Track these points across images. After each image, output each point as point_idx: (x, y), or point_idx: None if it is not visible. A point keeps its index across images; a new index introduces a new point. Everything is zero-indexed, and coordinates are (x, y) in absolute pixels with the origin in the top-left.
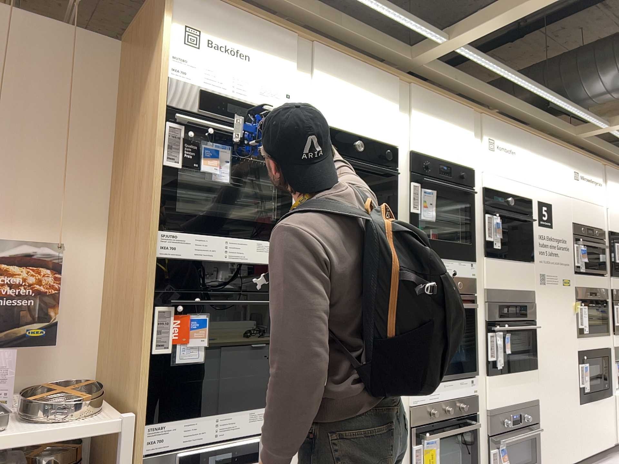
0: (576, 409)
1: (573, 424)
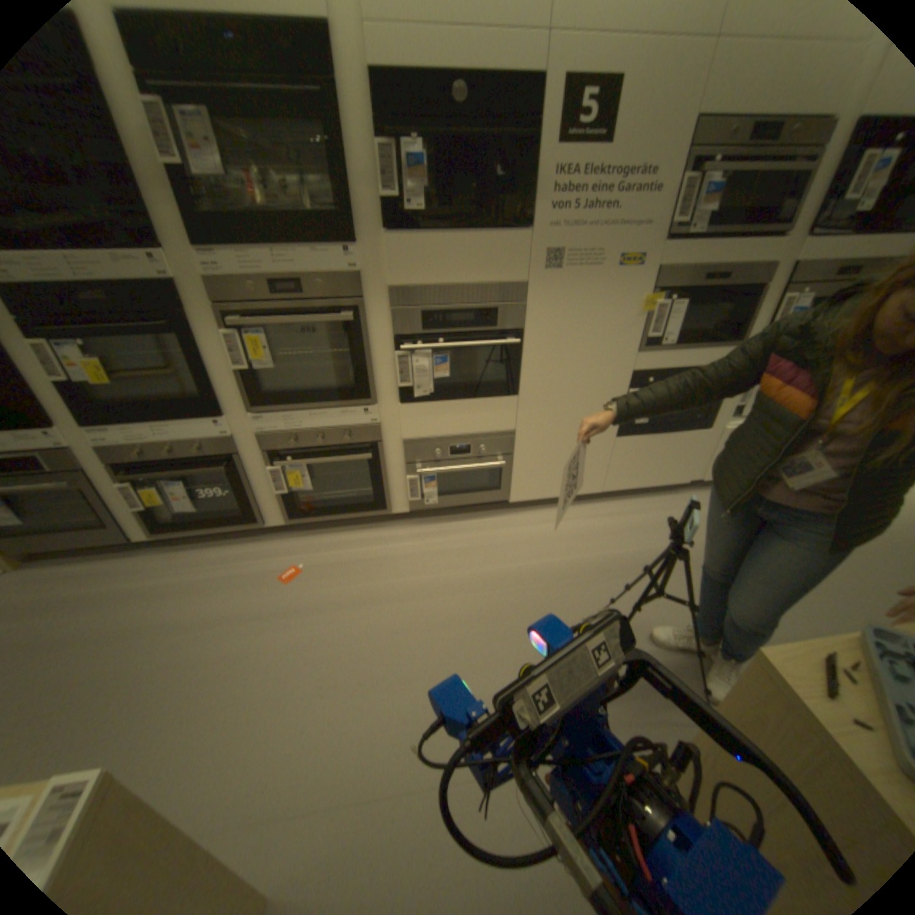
0: (606, 445)
1: (592, 460)
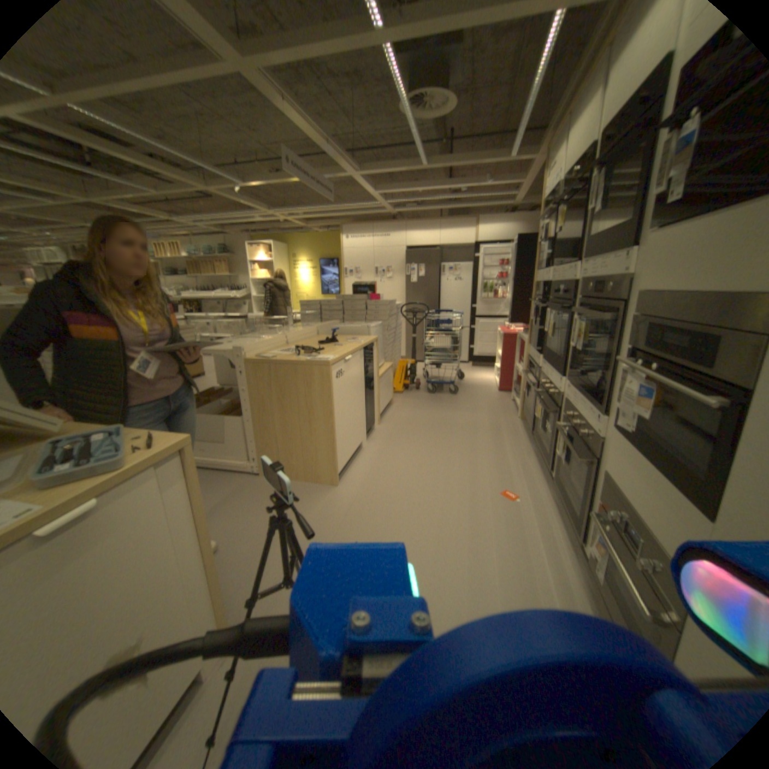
0: None
1: None
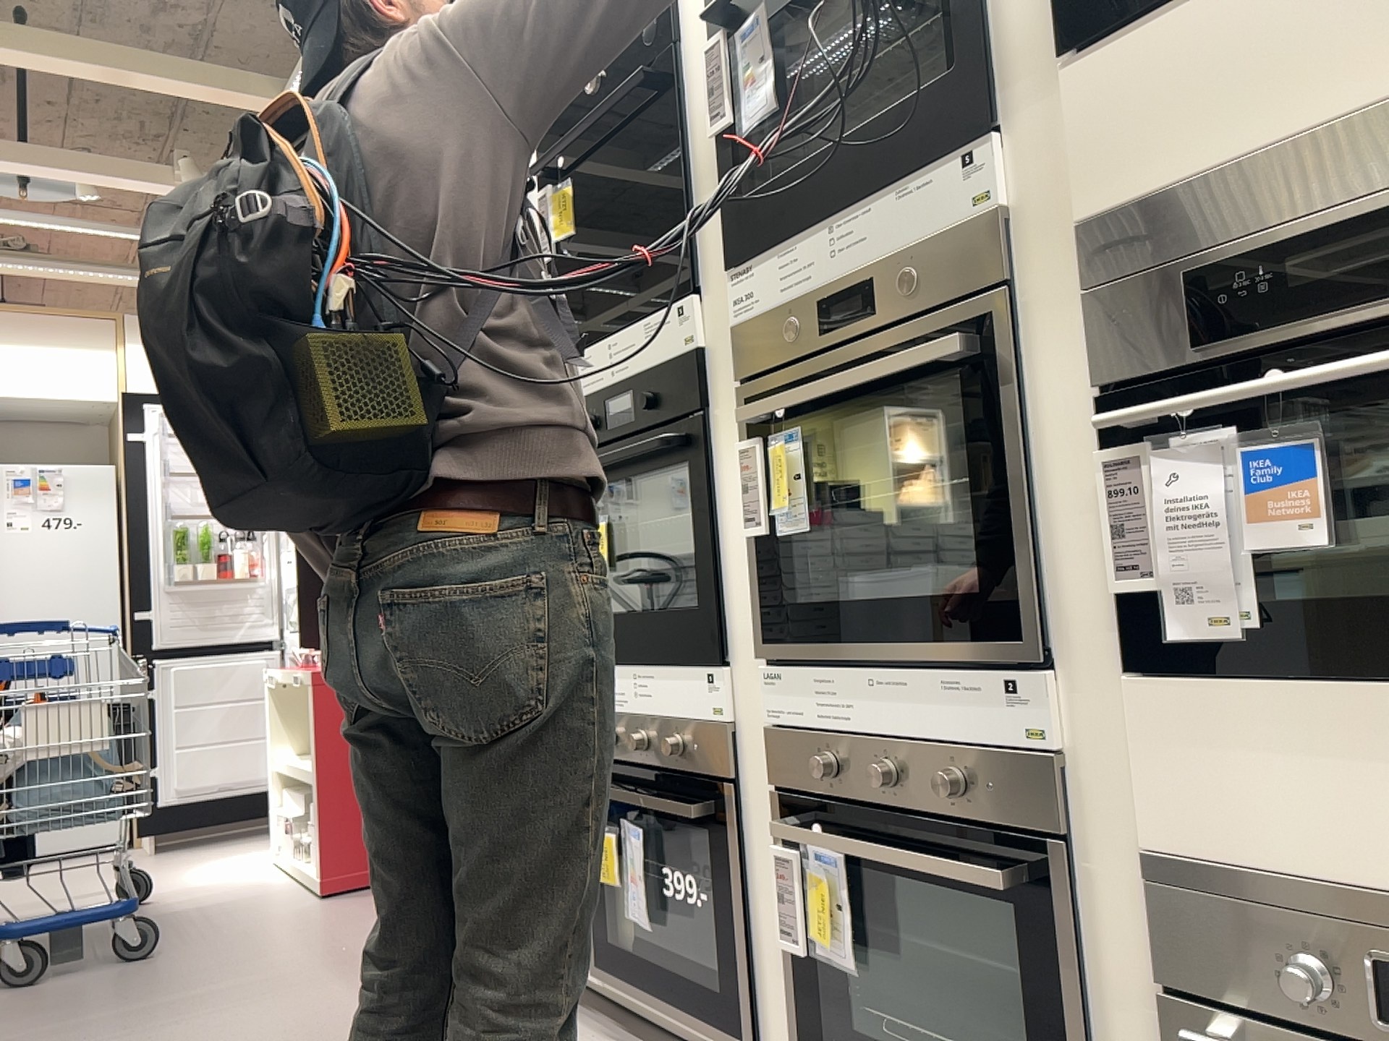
0: None
1: None
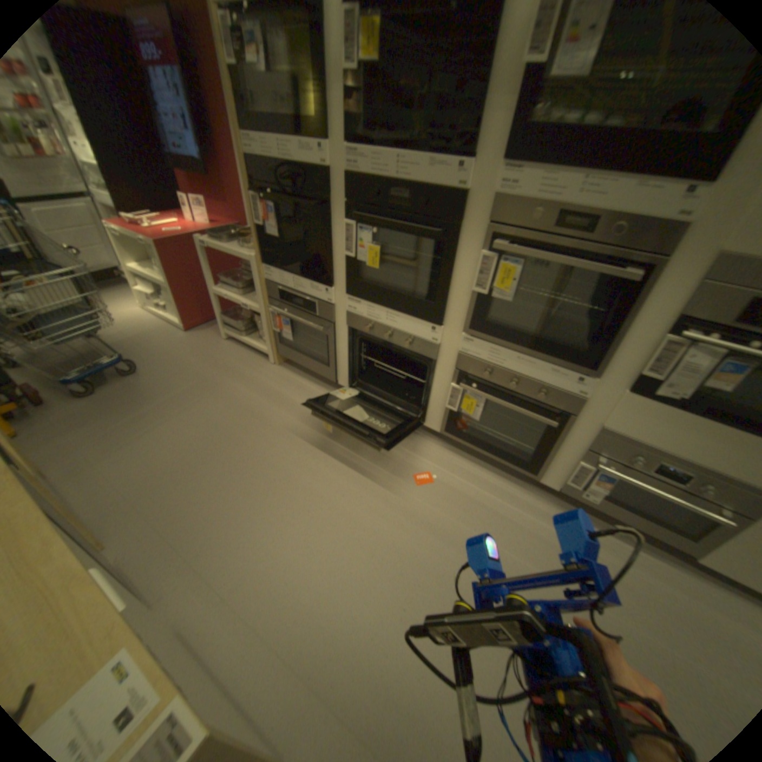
0: None
1: None
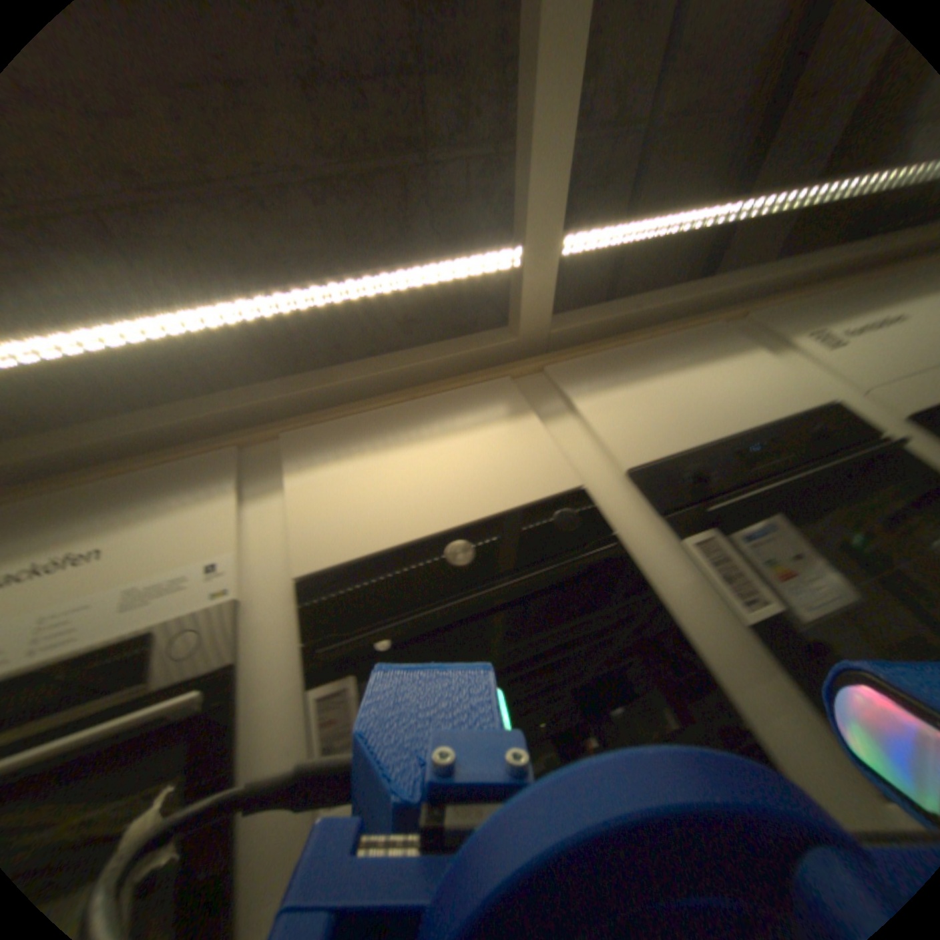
0: None
1: None
